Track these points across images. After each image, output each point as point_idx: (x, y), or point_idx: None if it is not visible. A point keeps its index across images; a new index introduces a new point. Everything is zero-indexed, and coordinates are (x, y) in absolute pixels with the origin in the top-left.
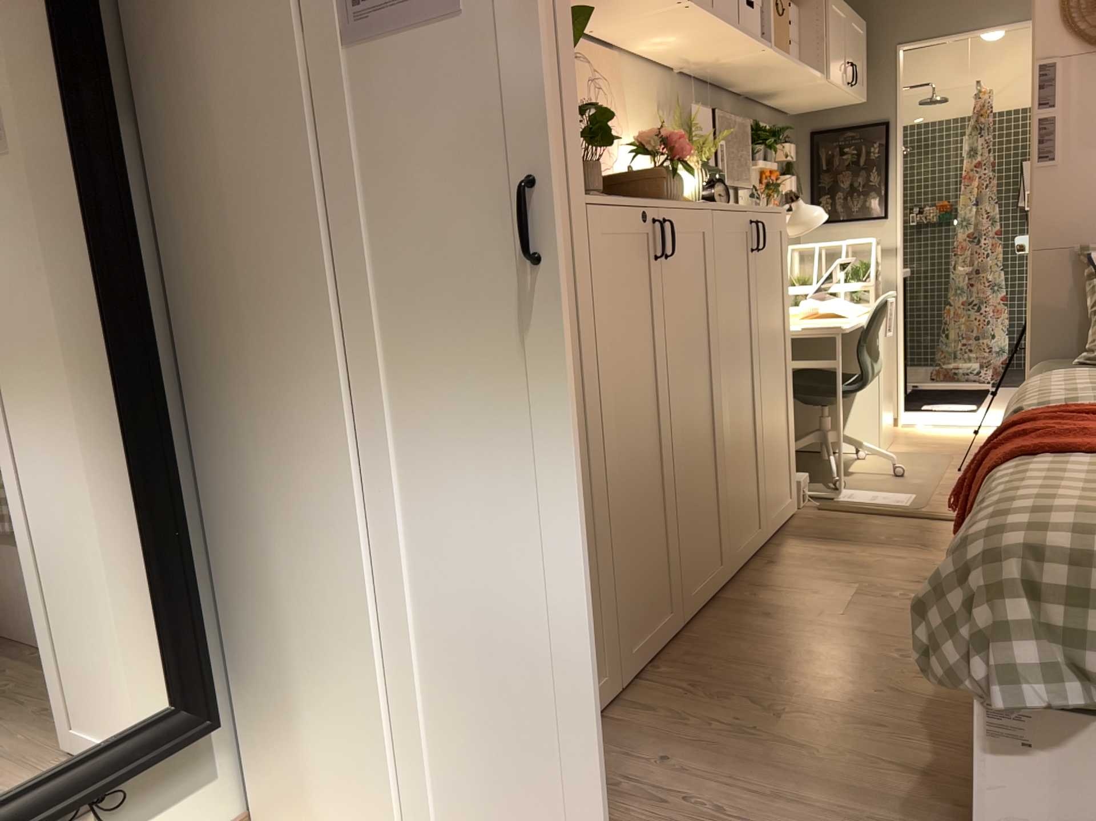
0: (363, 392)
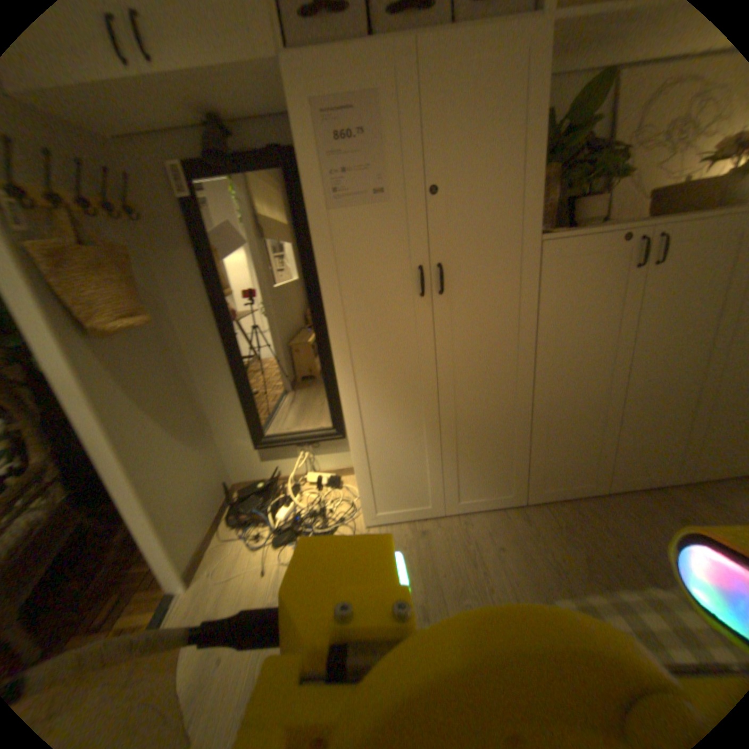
0: (340, 354)
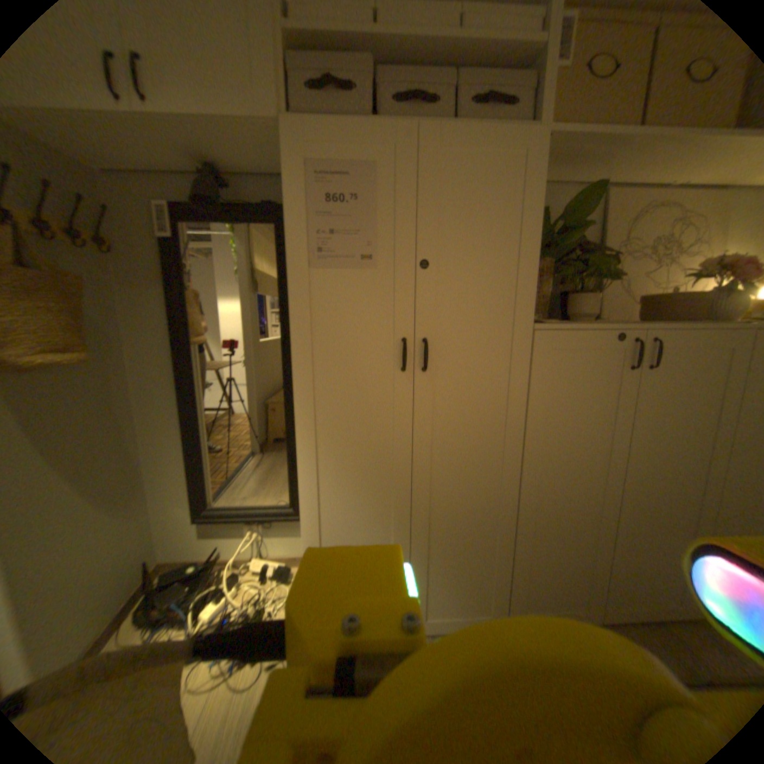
0: (303, 424)
